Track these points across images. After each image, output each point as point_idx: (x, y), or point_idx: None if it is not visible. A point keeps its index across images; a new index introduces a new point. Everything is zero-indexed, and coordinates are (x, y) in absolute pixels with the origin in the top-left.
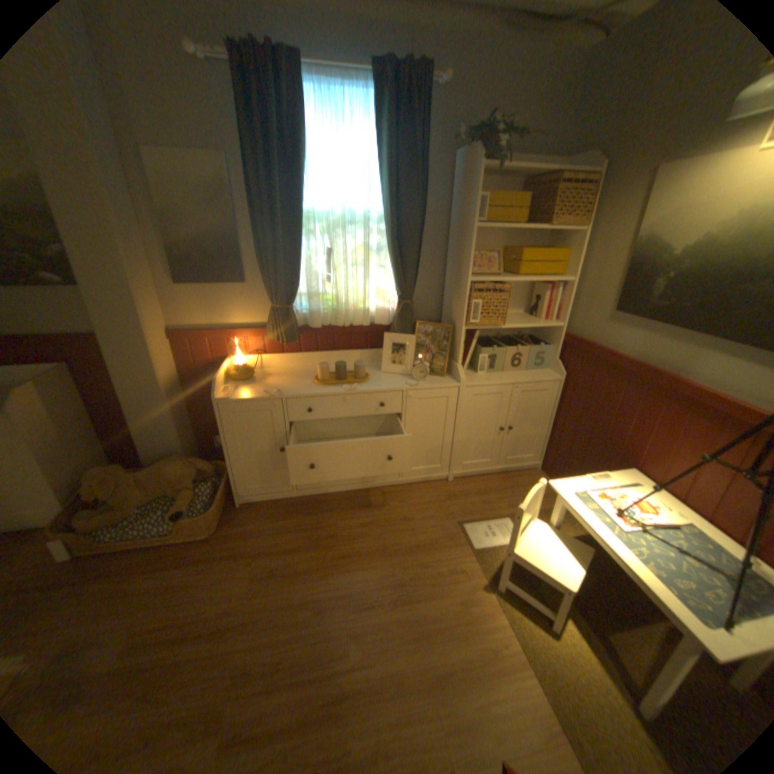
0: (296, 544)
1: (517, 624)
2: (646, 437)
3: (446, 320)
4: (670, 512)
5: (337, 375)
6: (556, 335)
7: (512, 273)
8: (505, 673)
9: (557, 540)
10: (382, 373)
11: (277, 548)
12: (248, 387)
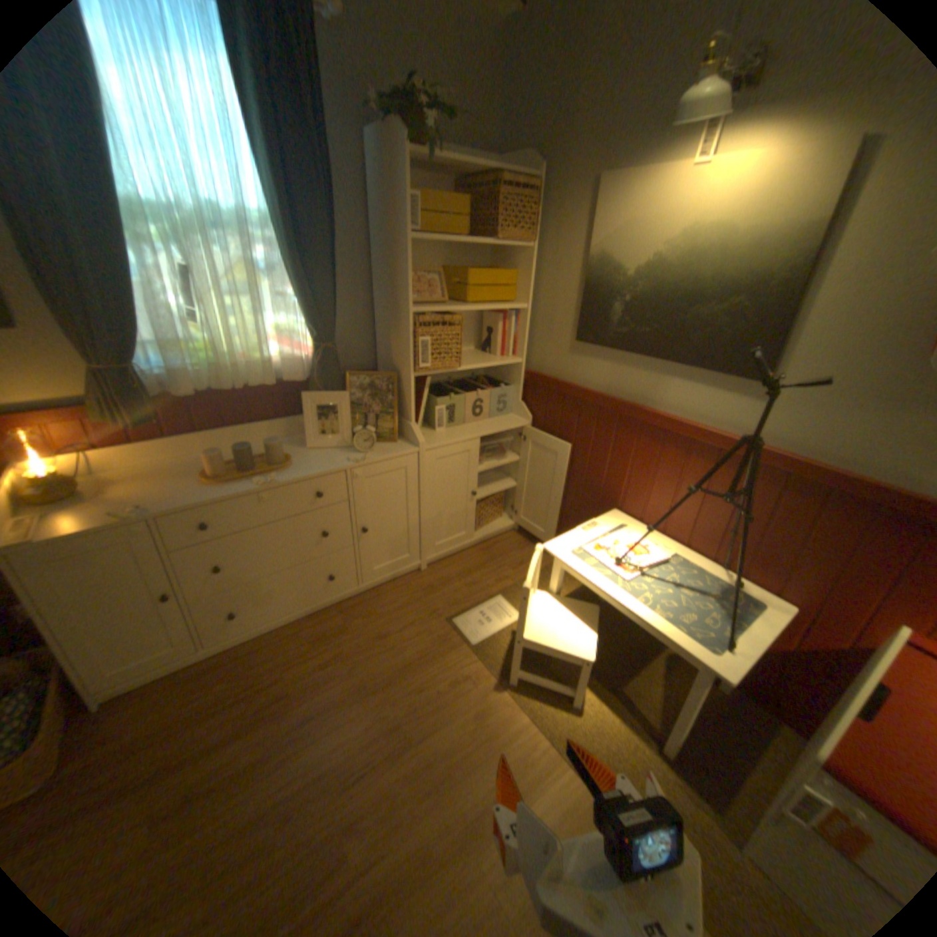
0: (223, 731)
1: (538, 716)
2: (622, 473)
3: (385, 366)
4: (657, 546)
5: (238, 463)
6: (515, 374)
7: (459, 301)
8: (540, 779)
9: (560, 607)
10: (309, 450)
11: (191, 749)
12: (70, 511)
